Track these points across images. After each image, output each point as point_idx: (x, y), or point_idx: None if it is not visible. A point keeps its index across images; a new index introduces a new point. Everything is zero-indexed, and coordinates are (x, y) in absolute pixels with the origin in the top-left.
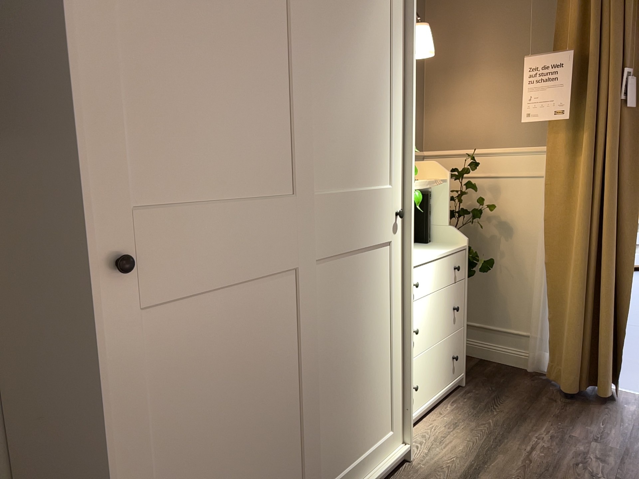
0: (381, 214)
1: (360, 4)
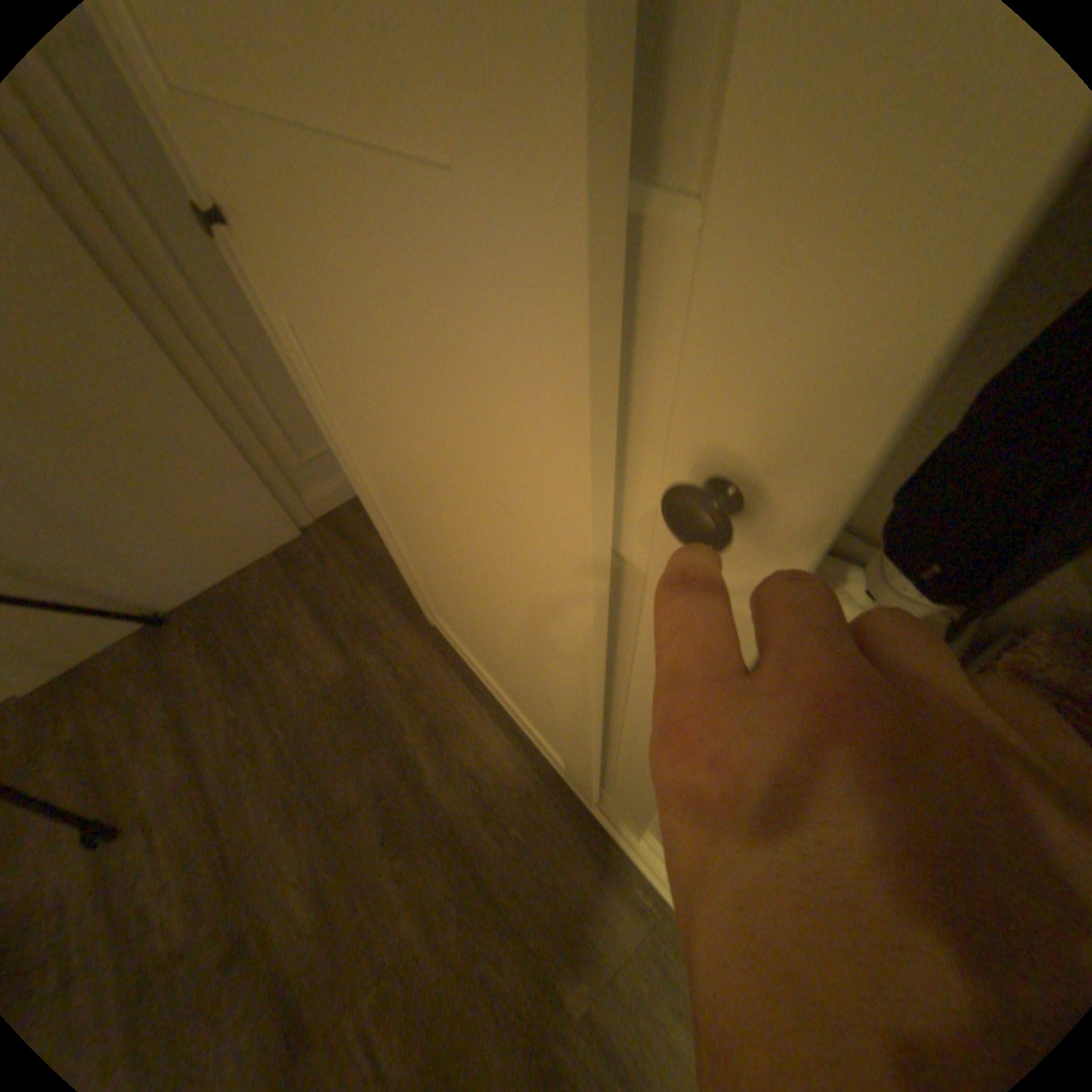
0: None
1: None
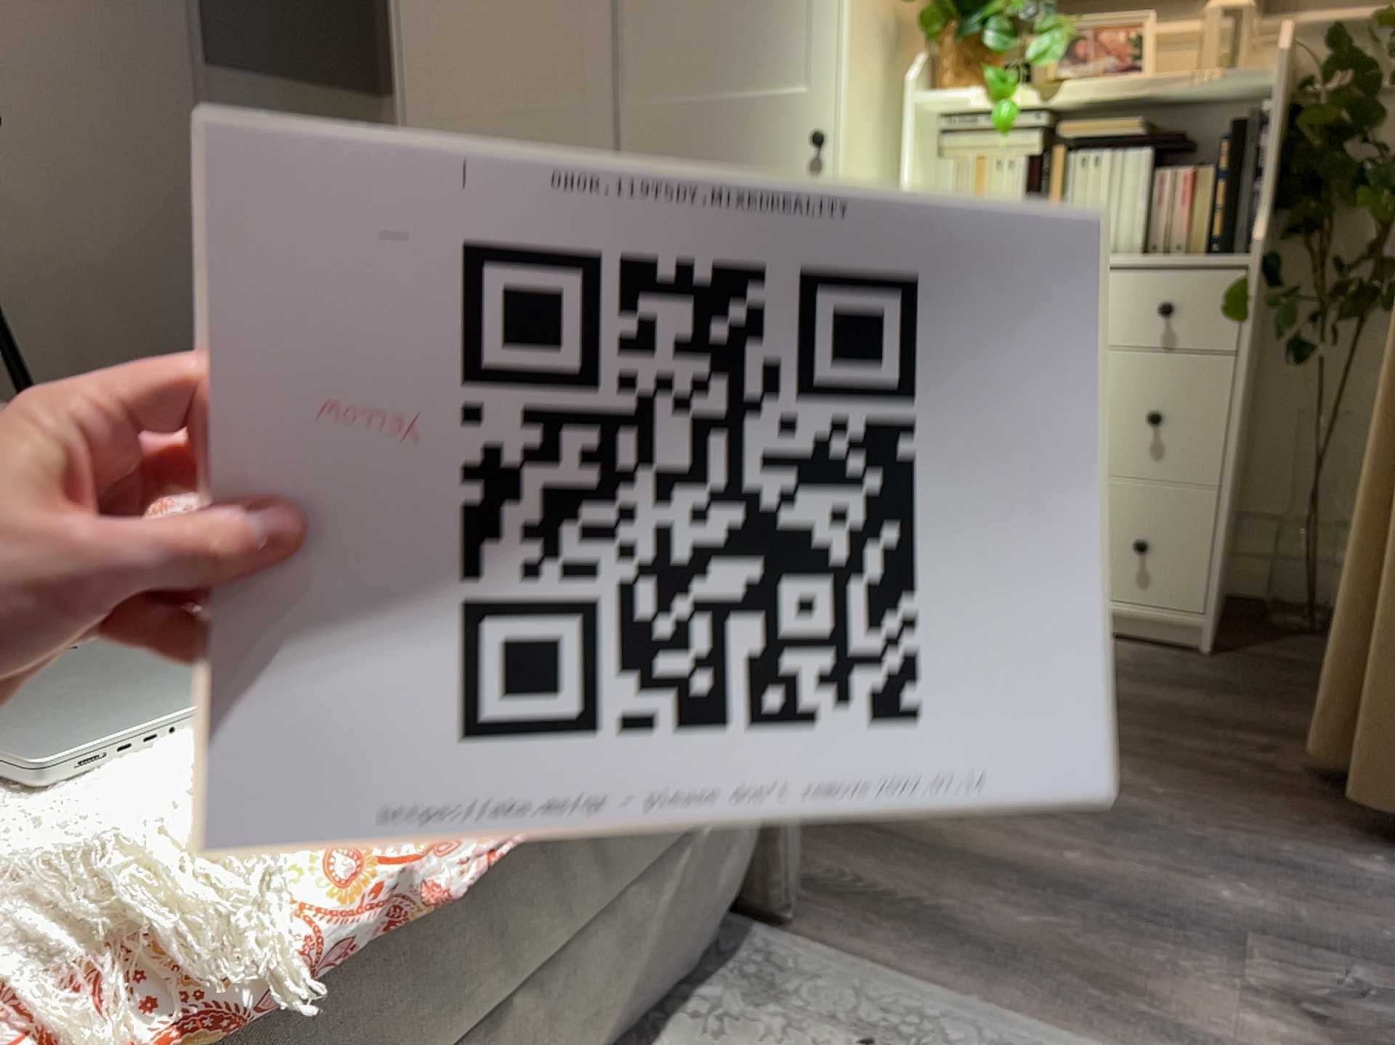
0: (775, 142)
1: None
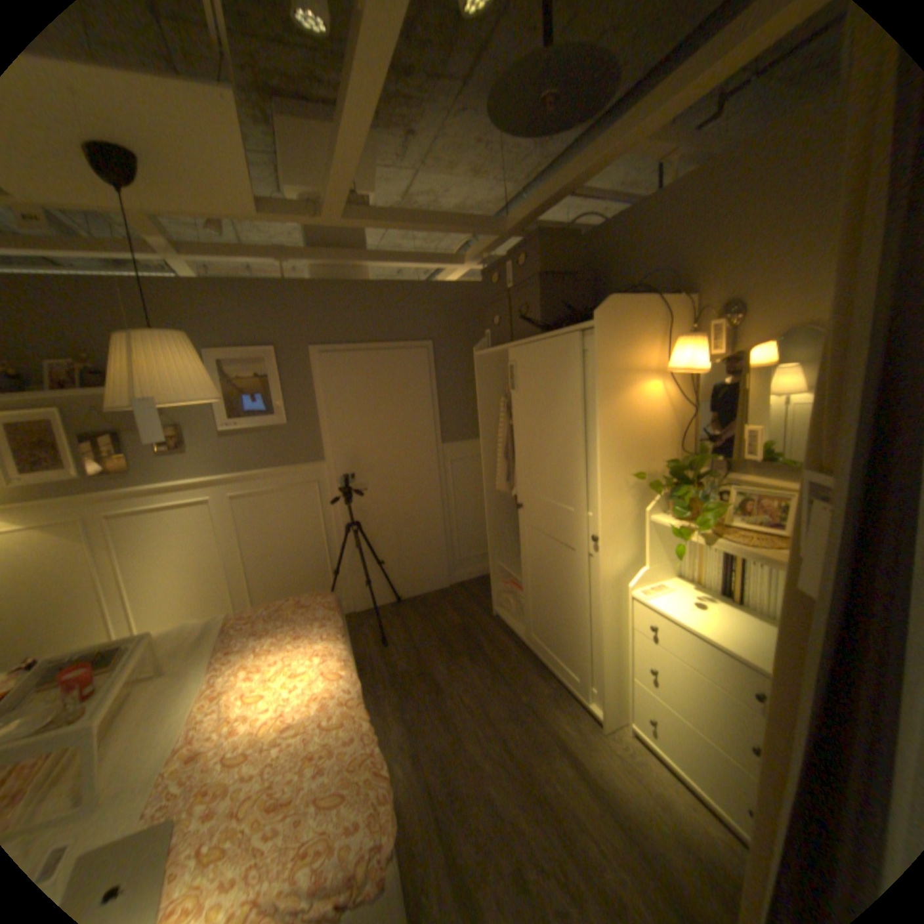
0: (581, 531)
1: (563, 392)
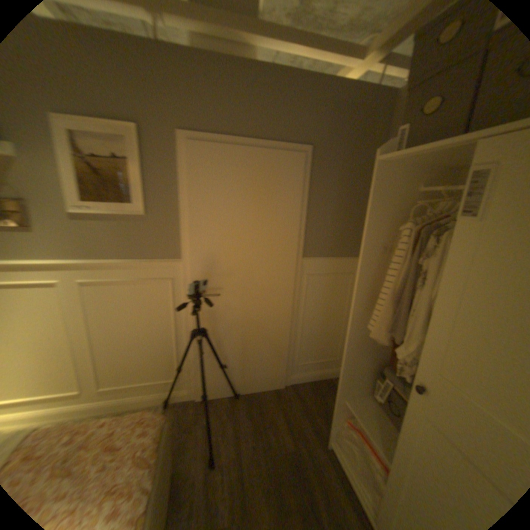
0: None
1: None
